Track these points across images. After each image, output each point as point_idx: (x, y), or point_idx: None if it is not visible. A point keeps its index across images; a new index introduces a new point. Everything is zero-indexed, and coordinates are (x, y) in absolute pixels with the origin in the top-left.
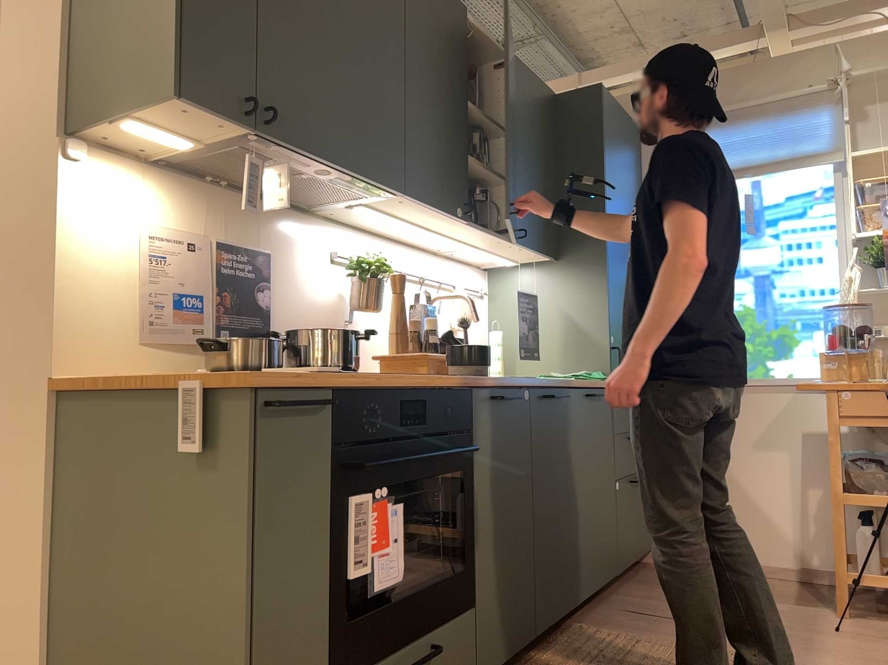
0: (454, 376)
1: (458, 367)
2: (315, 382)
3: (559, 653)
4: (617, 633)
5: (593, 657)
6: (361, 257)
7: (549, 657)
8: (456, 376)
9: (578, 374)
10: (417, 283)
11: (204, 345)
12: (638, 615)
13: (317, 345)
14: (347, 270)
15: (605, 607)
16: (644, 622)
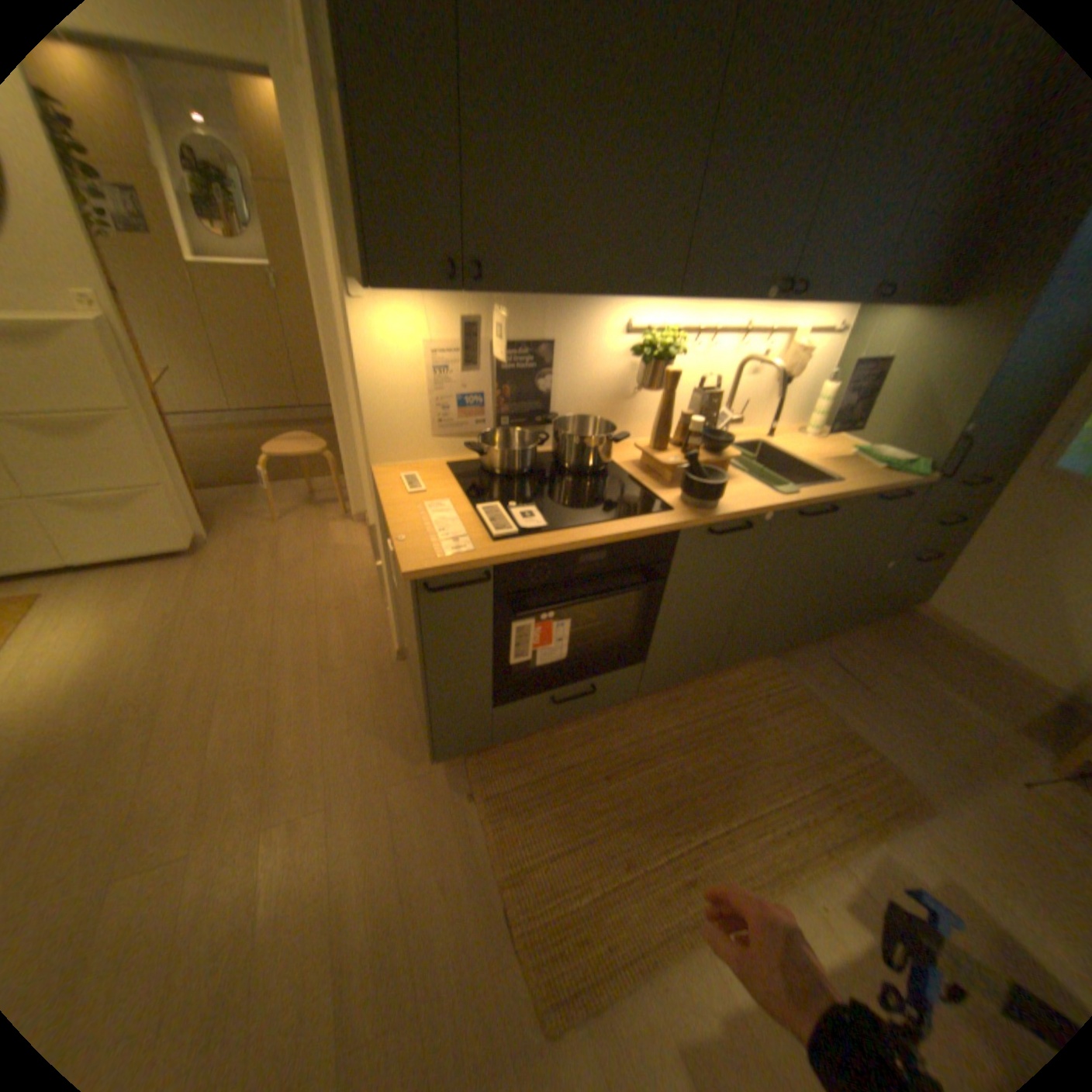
0: (666, 511)
1: (681, 497)
2: (472, 566)
3: (733, 681)
4: (798, 683)
5: (755, 698)
6: (651, 335)
7: (723, 682)
8: (666, 514)
9: (900, 453)
10: (742, 329)
11: (478, 439)
12: (837, 670)
13: (568, 446)
14: (633, 351)
15: (816, 647)
16: (836, 680)
